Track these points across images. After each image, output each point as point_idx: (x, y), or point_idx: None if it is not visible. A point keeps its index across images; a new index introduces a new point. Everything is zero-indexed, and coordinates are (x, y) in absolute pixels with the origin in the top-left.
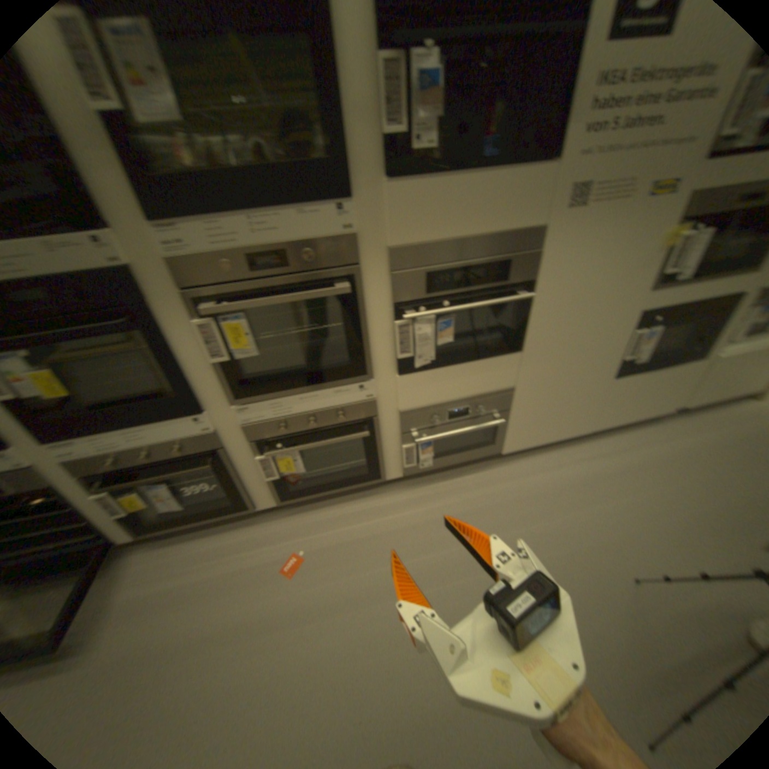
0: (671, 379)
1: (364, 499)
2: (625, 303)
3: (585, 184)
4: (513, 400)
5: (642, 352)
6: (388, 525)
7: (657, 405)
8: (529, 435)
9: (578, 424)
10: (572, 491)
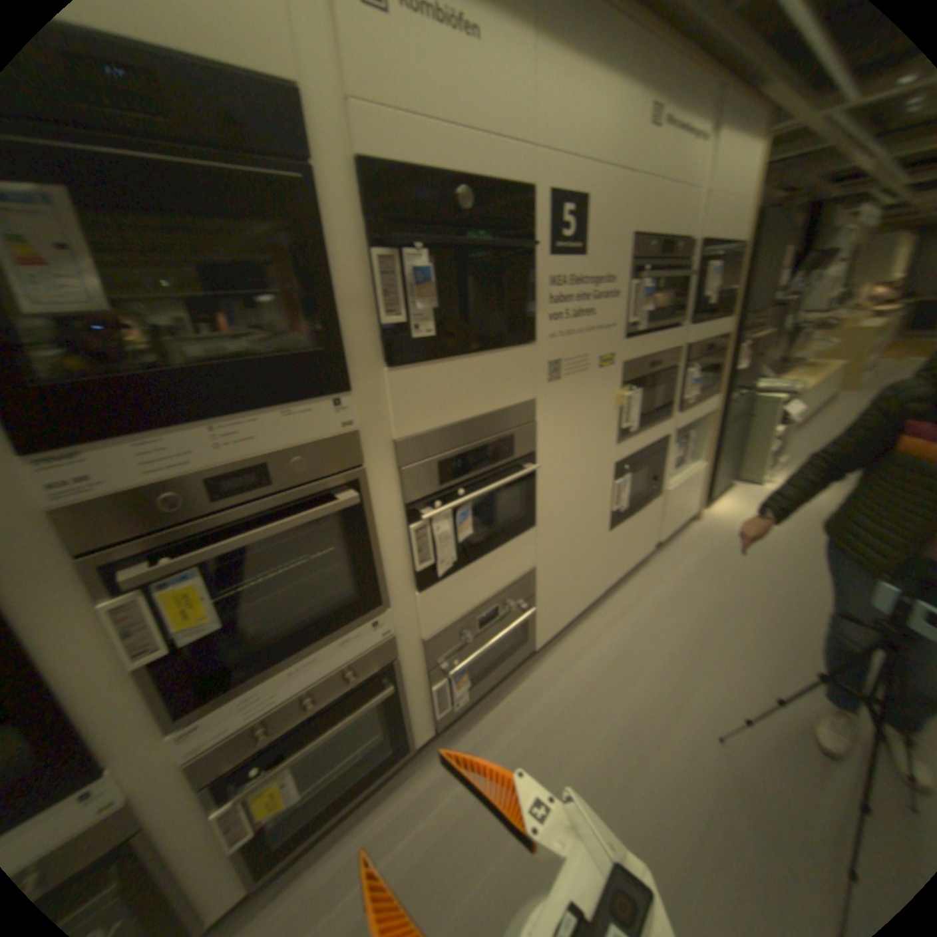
0: (644, 519)
1: (388, 798)
2: (601, 459)
3: (555, 362)
4: (534, 582)
5: (620, 500)
6: (439, 822)
7: (640, 547)
8: (554, 617)
9: (591, 588)
10: (616, 666)
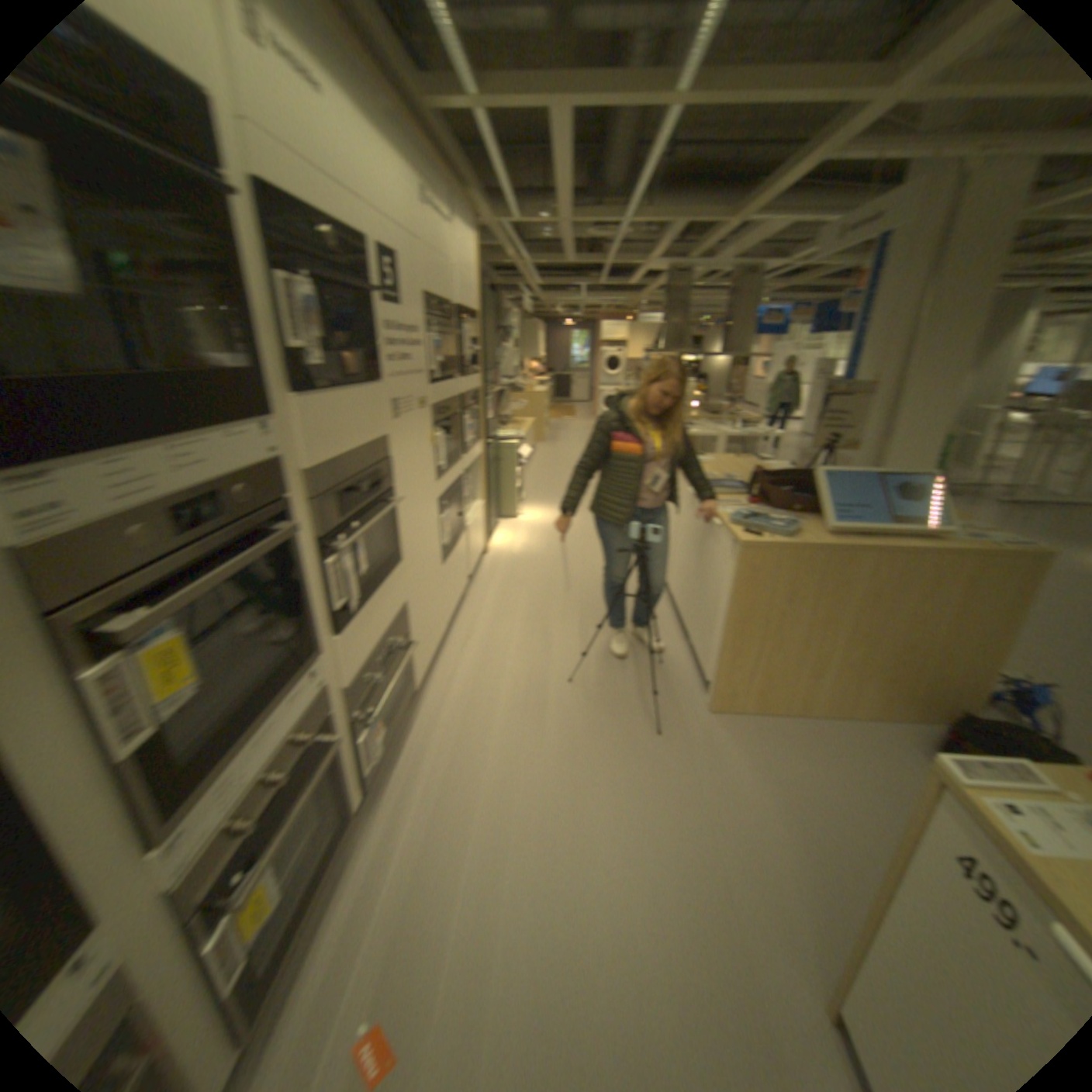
0: (462, 555)
1: (343, 880)
2: (434, 497)
3: (400, 402)
4: (410, 620)
5: (448, 536)
6: (408, 857)
7: (463, 582)
8: (425, 655)
9: (442, 623)
10: (484, 676)
